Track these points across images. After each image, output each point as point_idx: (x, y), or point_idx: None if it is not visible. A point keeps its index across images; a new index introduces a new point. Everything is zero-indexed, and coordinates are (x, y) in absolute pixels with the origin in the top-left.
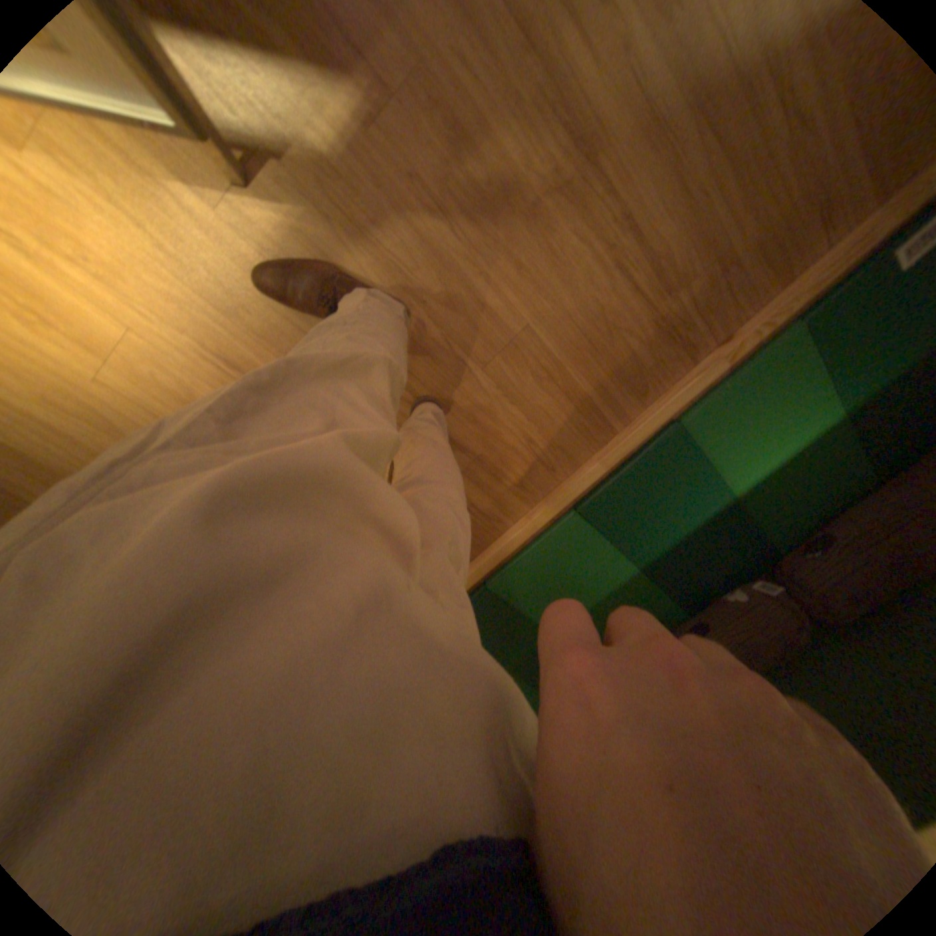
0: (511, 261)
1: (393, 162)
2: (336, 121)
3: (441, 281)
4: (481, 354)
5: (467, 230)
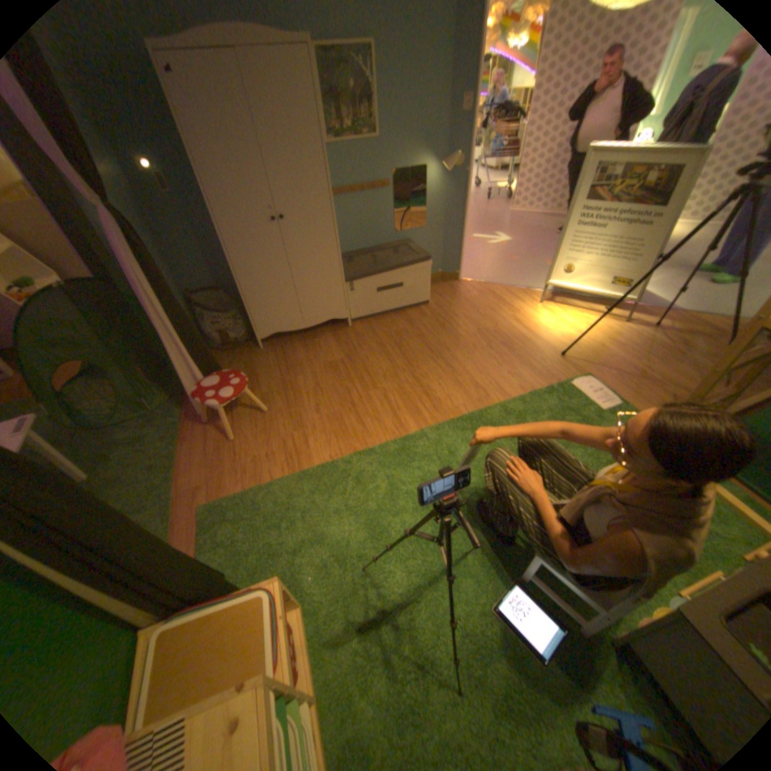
0: (706, 343)
1: (665, 326)
2: (651, 320)
3: (683, 342)
4: (702, 356)
5: (689, 336)
